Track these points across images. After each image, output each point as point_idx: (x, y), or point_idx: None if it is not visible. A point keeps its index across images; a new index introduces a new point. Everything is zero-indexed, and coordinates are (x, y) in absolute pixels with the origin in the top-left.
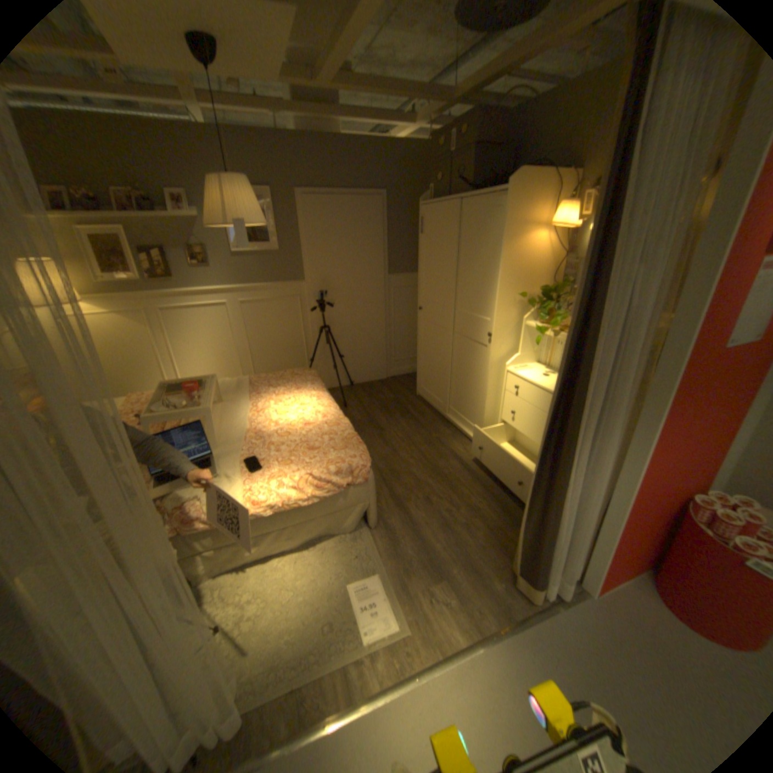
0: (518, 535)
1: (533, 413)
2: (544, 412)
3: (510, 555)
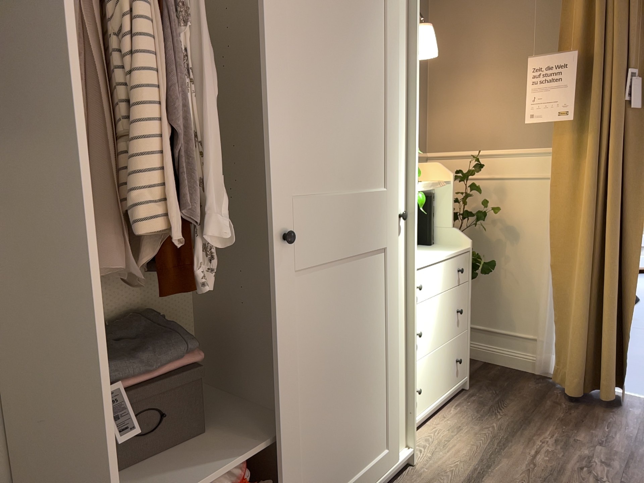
0: (553, 410)
1: (436, 307)
2: (444, 293)
3: (588, 412)
